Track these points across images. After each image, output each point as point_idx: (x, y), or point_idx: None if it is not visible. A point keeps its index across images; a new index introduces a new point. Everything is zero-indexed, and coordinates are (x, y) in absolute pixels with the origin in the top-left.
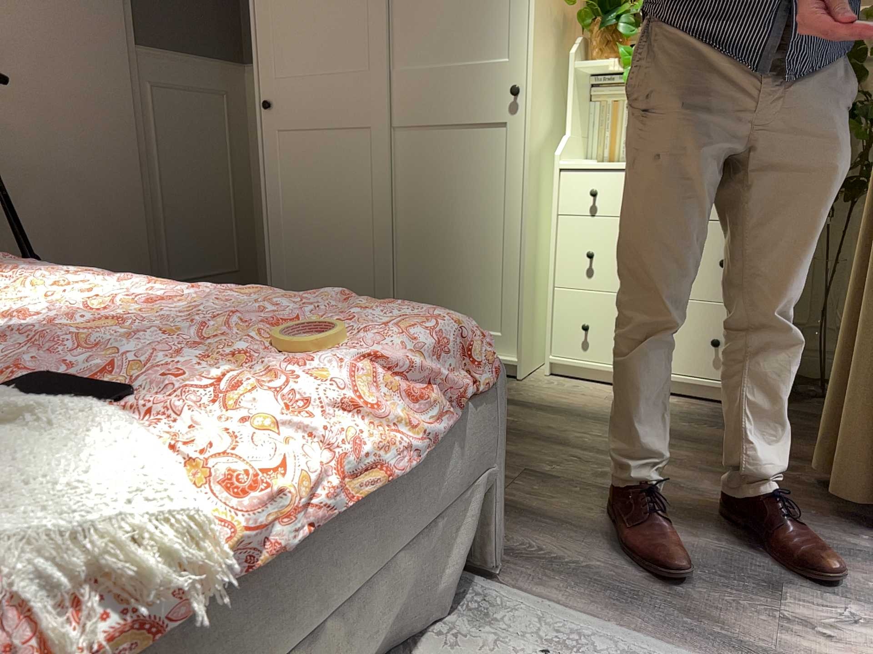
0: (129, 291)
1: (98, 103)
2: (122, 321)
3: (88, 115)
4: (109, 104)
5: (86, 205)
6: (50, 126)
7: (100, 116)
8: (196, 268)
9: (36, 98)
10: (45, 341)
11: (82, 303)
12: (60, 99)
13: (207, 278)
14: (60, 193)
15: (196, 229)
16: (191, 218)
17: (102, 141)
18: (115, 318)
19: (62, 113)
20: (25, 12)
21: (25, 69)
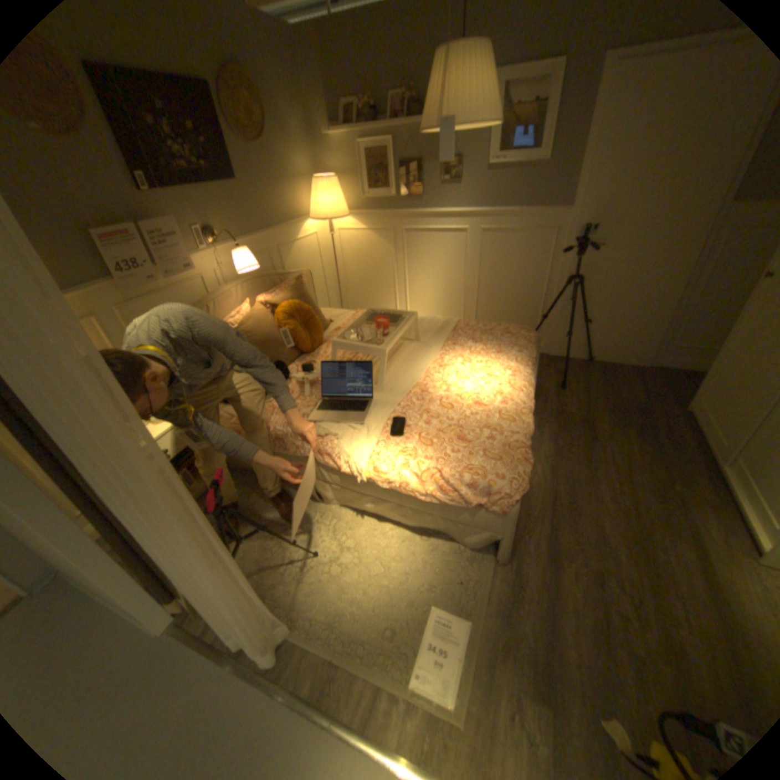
0: (495, 390)
1: (673, 244)
2: (460, 406)
3: (662, 251)
4: (682, 244)
5: (636, 298)
6: (633, 258)
7: (670, 251)
8: (701, 343)
9: (632, 243)
10: (431, 405)
11: (482, 386)
12: (646, 243)
13: (708, 350)
14: (622, 291)
15: (717, 320)
16: (716, 314)
17: (664, 265)
18: (467, 402)
19: (644, 251)
20: (647, 196)
21: (632, 228)
